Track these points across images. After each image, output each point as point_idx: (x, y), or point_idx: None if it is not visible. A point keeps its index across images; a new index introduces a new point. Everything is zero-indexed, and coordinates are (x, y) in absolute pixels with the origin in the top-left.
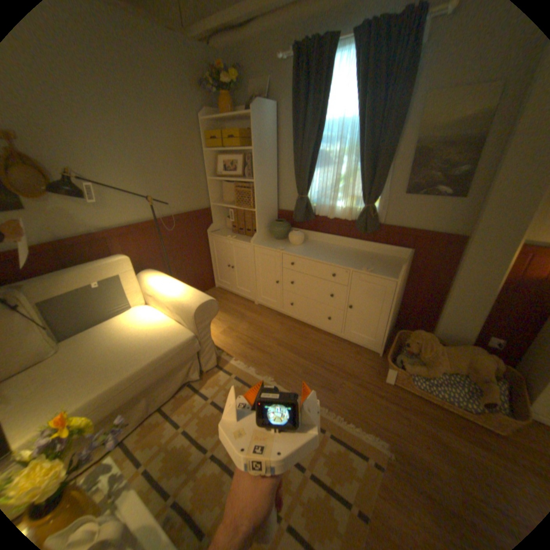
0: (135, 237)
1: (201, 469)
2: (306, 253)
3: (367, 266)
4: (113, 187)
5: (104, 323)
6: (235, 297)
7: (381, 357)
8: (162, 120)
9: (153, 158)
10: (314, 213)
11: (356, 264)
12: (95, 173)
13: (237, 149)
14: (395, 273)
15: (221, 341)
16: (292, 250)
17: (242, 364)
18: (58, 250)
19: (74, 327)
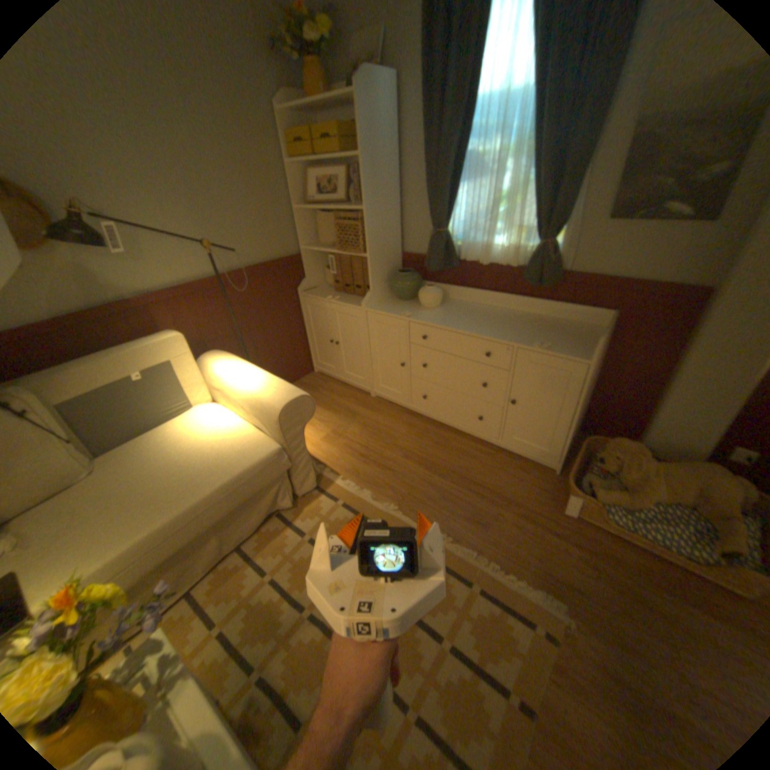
0: (191, 304)
1: (296, 635)
2: (446, 322)
3: (541, 341)
4: (150, 227)
5: (152, 432)
6: (343, 387)
7: (558, 476)
8: (216, 114)
9: (208, 178)
10: (458, 257)
11: (524, 337)
12: (120, 207)
13: (337, 158)
14: (587, 350)
15: (323, 452)
16: (424, 317)
17: (353, 485)
18: (80, 327)
19: (110, 438)
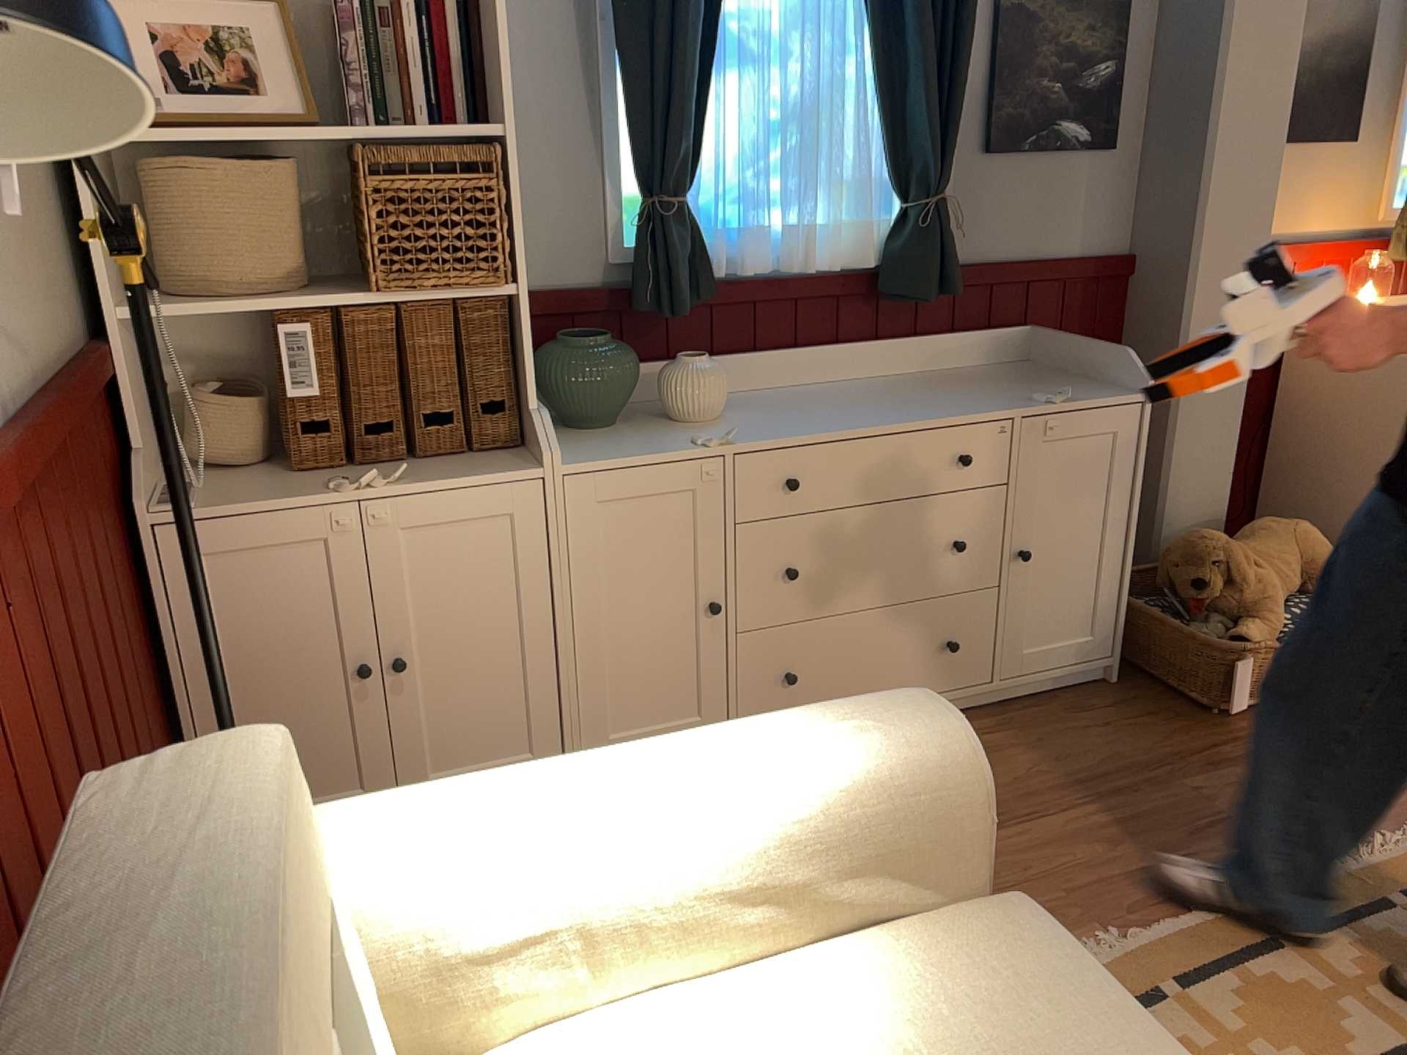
0: None
1: None
2: (824, 423)
3: (1038, 393)
4: None
5: None
6: None
7: (1117, 684)
8: None
9: None
10: (711, 272)
11: (1000, 400)
12: None
13: None
14: (1103, 386)
15: None
16: (759, 432)
17: None
18: None
19: None
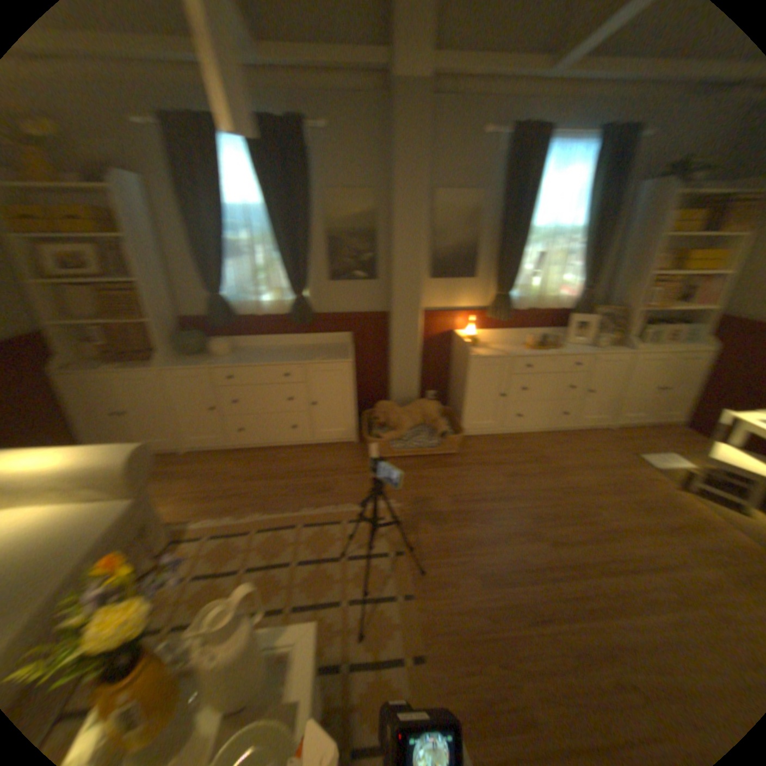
0: None
1: None
2: (248, 361)
3: (320, 357)
4: None
5: None
6: None
7: (358, 444)
8: None
9: None
10: (238, 314)
11: (308, 358)
12: None
13: (87, 238)
14: (347, 356)
15: (159, 515)
16: (227, 362)
17: (212, 520)
18: None
19: None
